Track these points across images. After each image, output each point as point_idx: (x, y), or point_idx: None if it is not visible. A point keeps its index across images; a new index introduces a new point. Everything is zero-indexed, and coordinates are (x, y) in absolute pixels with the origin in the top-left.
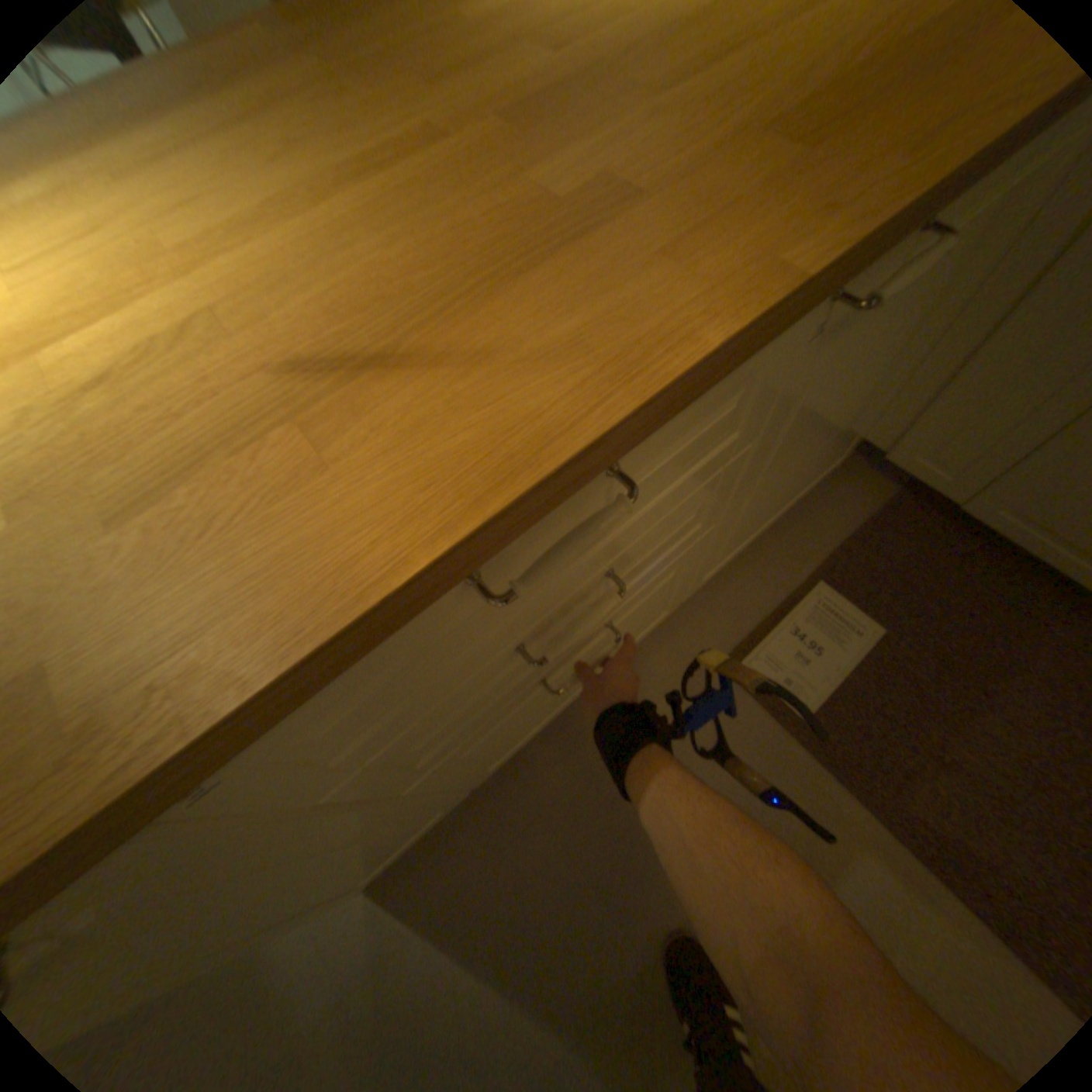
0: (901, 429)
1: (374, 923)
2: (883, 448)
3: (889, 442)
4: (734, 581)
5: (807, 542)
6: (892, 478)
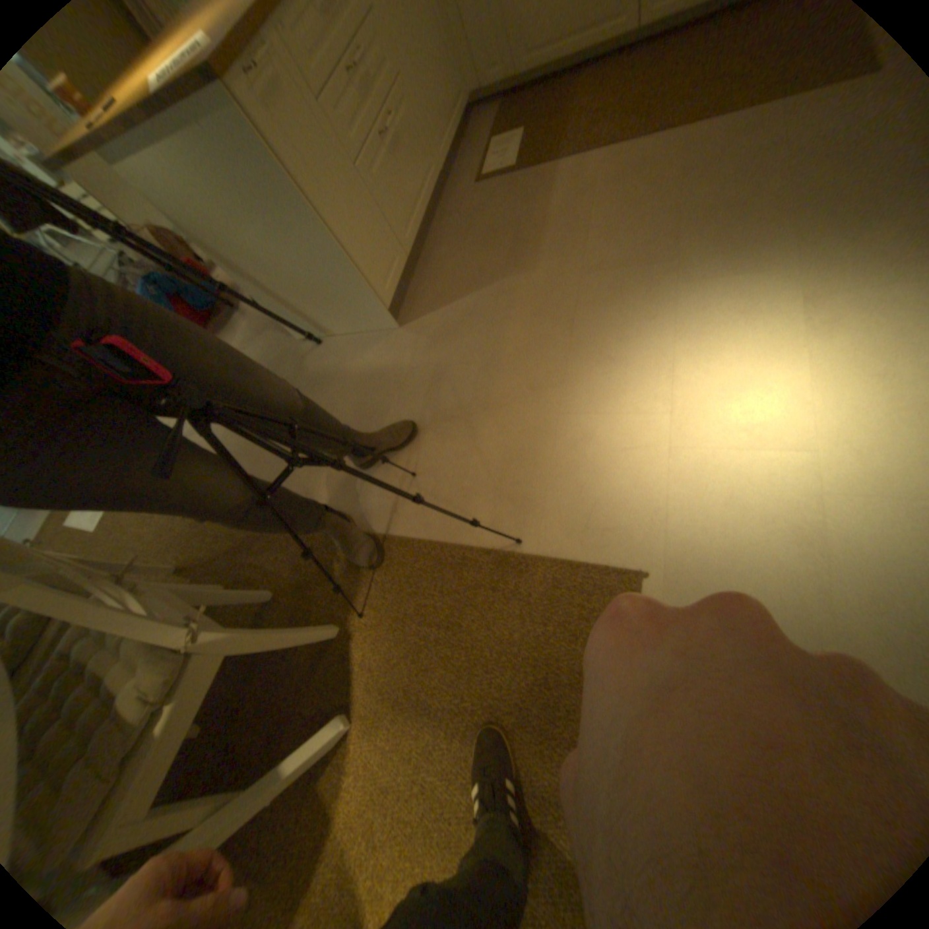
0: (473, 68)
1: (409, 327)
2: (478, 86)
3: (477, 80)
4: (462, 164)
5: (479, 135)
6: (495, 99)
